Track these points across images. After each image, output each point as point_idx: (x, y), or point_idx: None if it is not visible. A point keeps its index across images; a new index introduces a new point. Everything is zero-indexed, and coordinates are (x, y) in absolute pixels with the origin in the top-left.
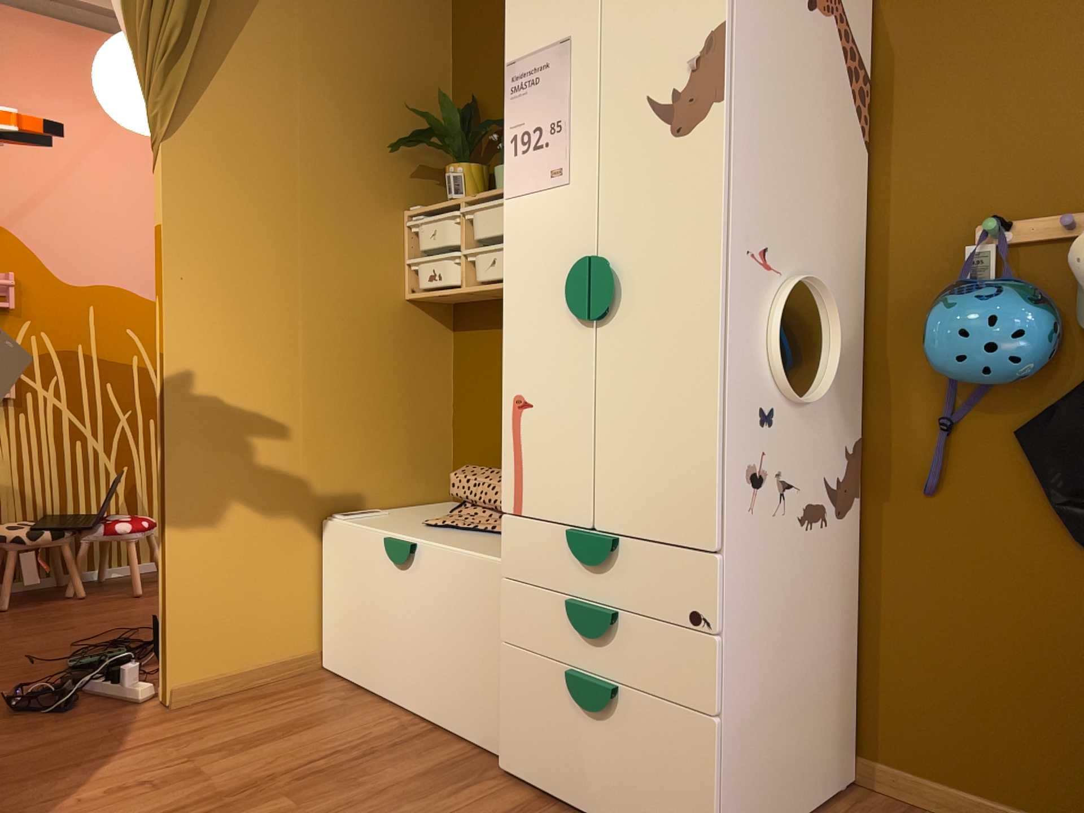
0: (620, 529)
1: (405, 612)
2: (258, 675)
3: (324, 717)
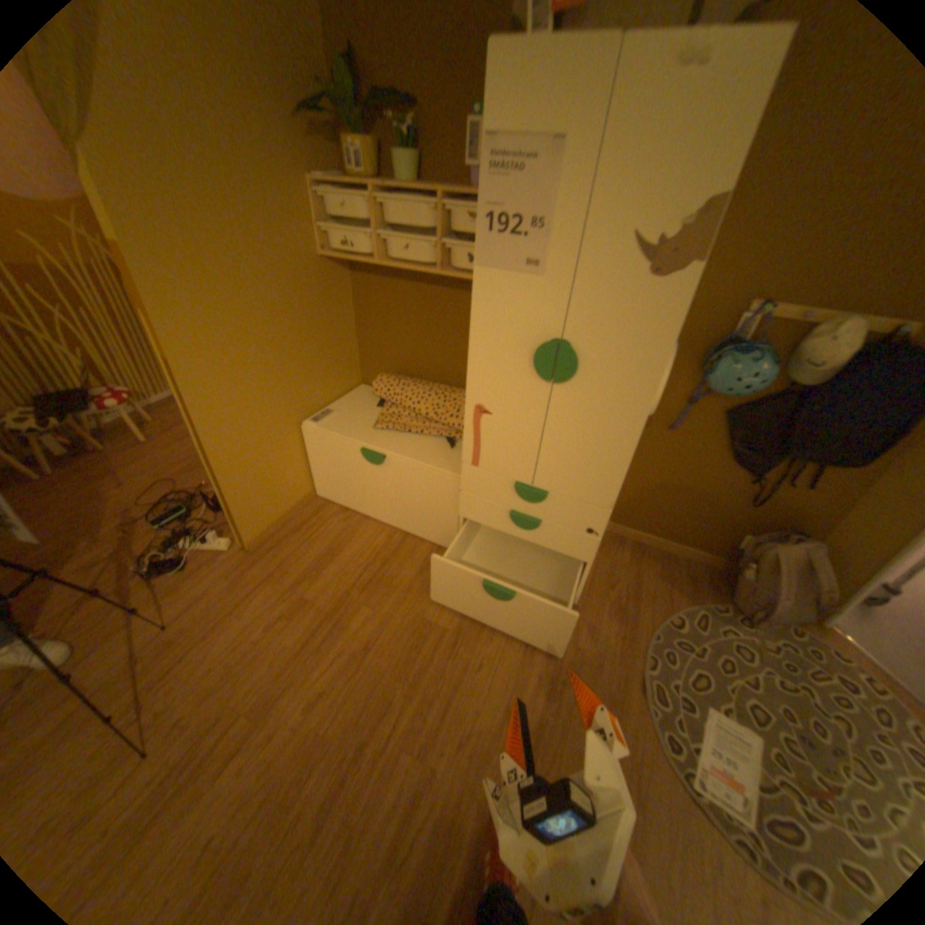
0: (549, 489)
1: (380, 485)
2: (287, 516)
3: (344, 538)
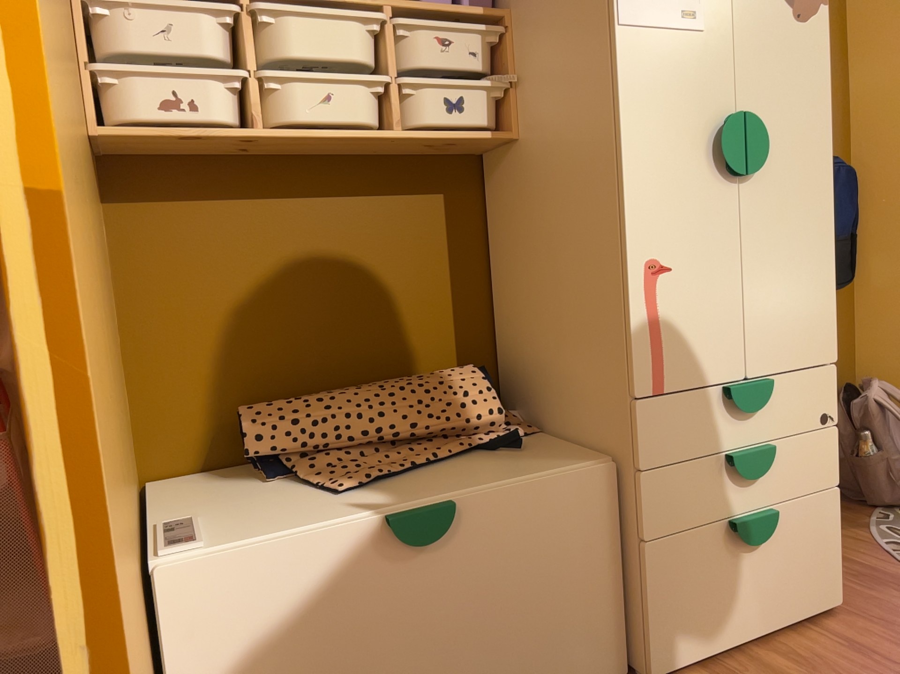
0: (769, 368)
1: (435, 611)
2: None
3: None
